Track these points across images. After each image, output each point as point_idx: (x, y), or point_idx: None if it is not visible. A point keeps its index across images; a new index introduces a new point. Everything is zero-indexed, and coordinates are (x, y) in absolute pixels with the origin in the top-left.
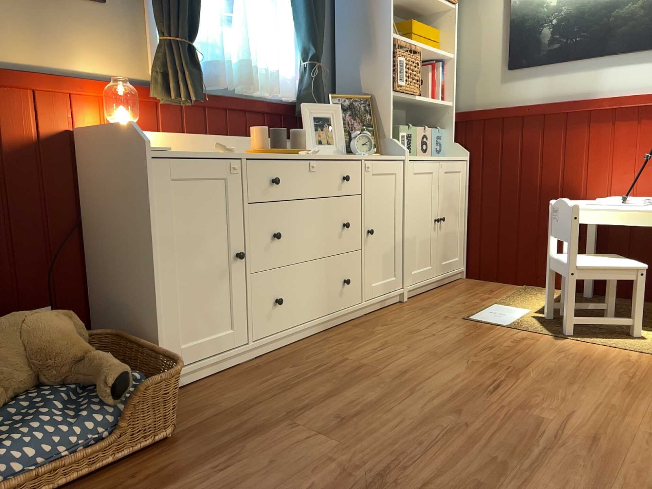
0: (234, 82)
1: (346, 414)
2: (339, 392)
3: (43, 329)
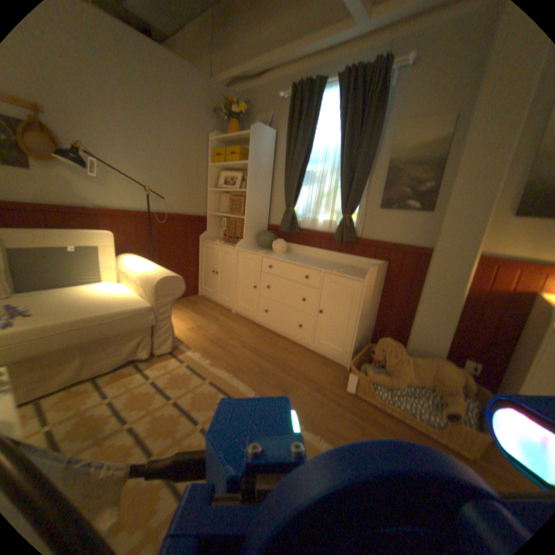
0: None
1: None
2: None
3: (447, 374)
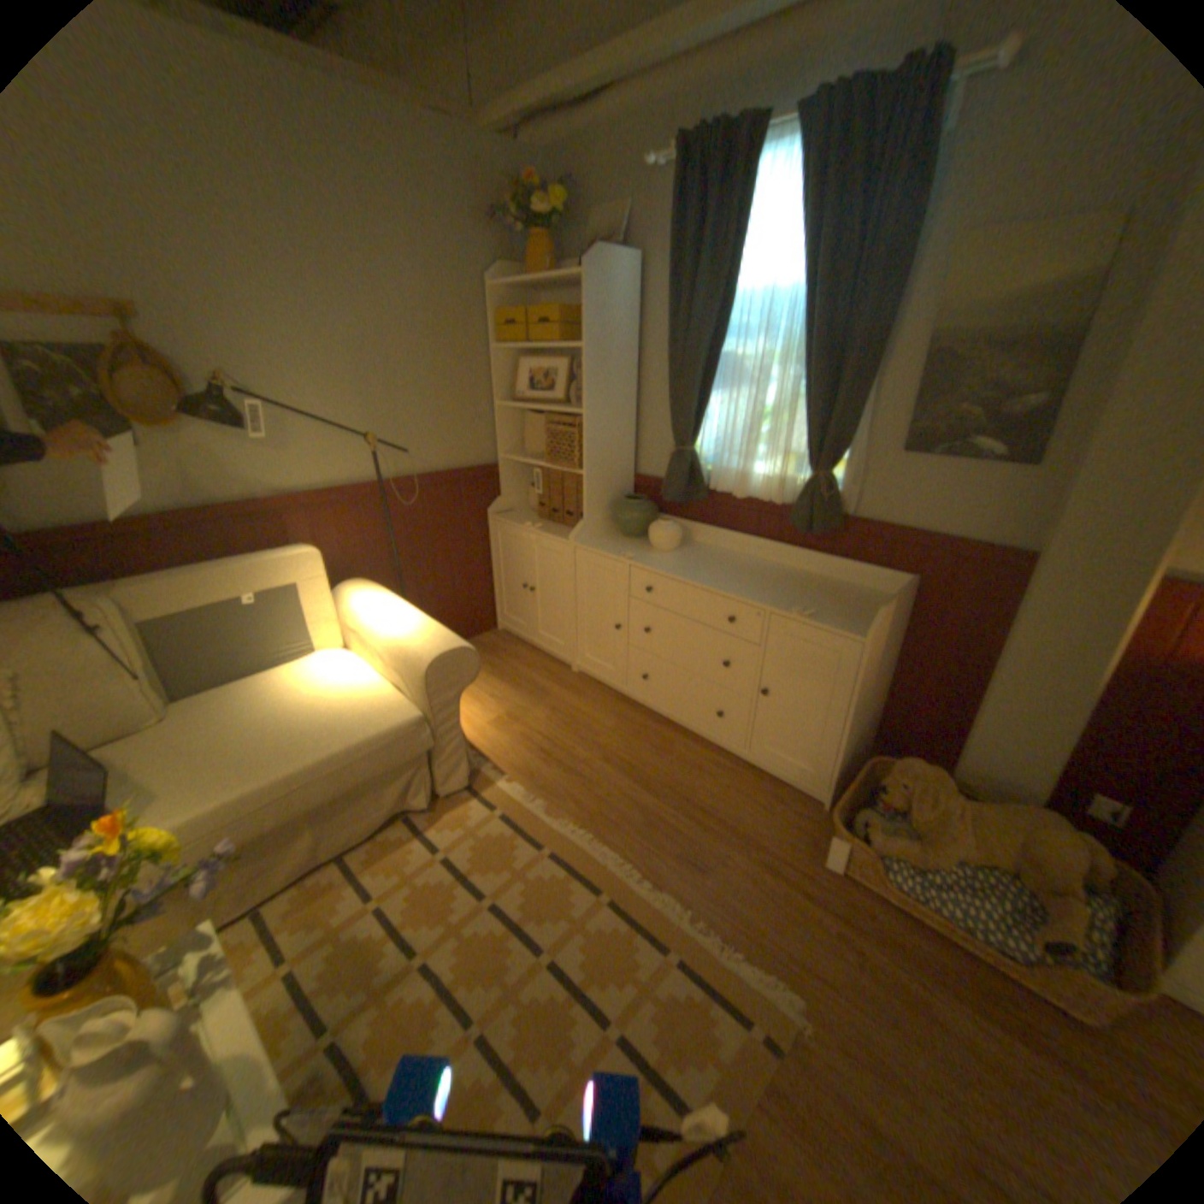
0: None
1: None
2: None
3: (1050, 848)
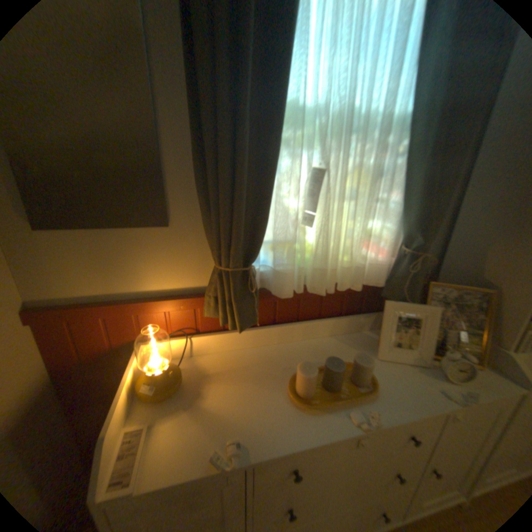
0: (309, 280)
1: None
2: None
3: None
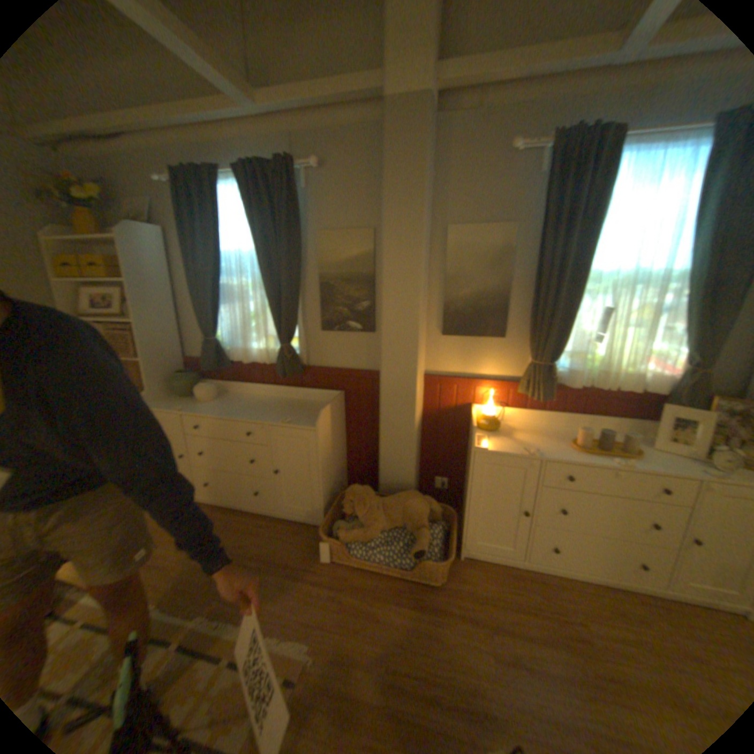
0: (594, 381)
1: (525, 663)
2: (543, 645)
3: (412, 508)
